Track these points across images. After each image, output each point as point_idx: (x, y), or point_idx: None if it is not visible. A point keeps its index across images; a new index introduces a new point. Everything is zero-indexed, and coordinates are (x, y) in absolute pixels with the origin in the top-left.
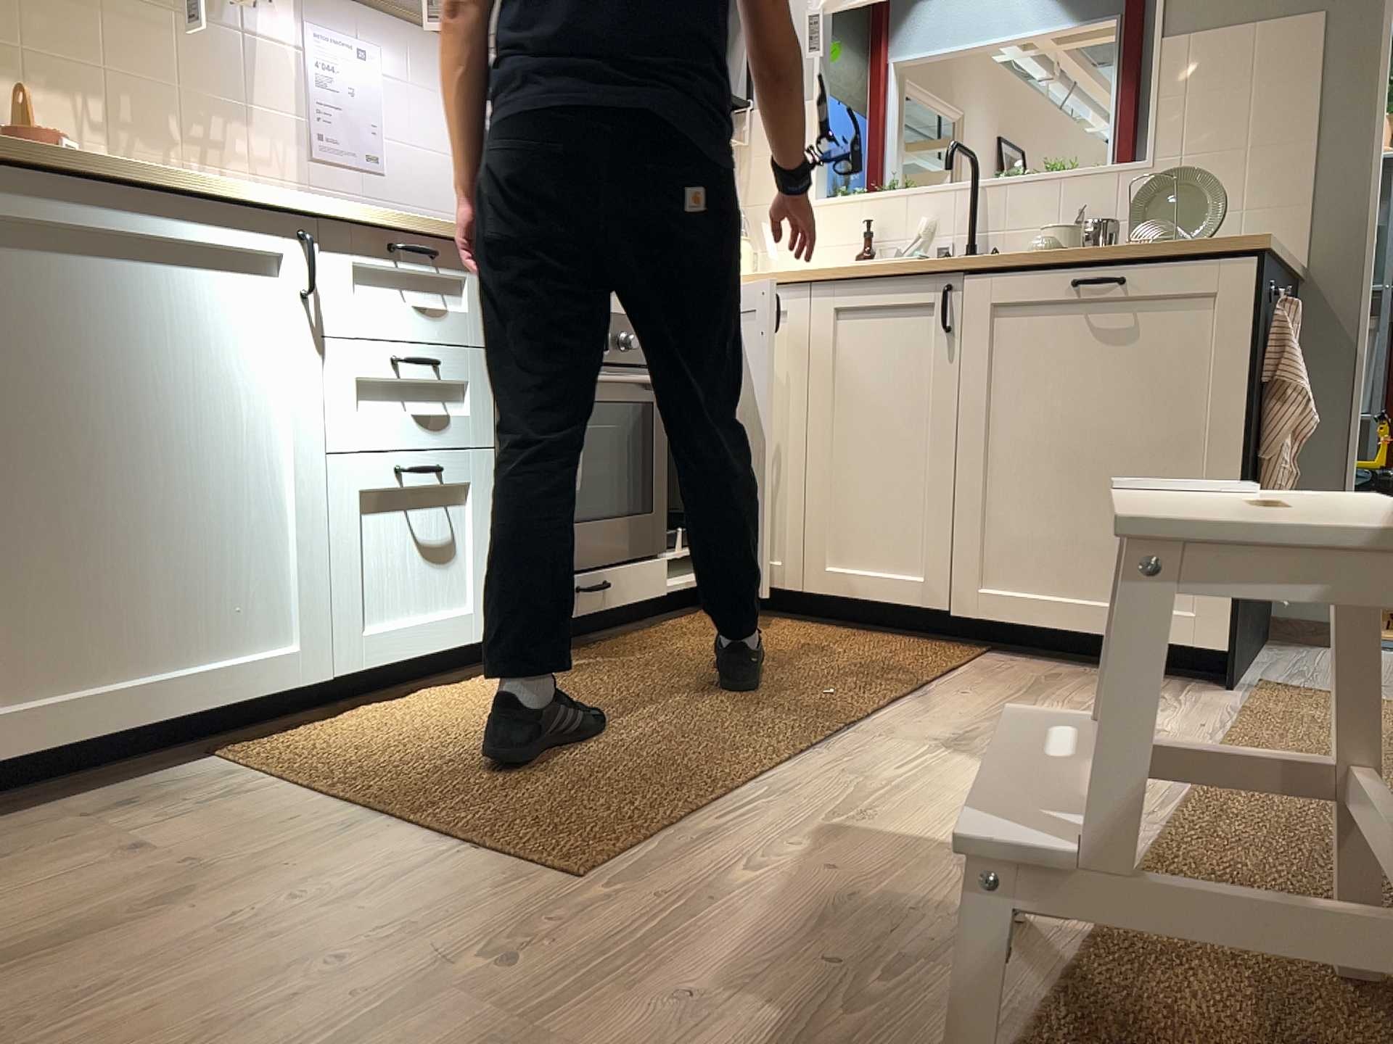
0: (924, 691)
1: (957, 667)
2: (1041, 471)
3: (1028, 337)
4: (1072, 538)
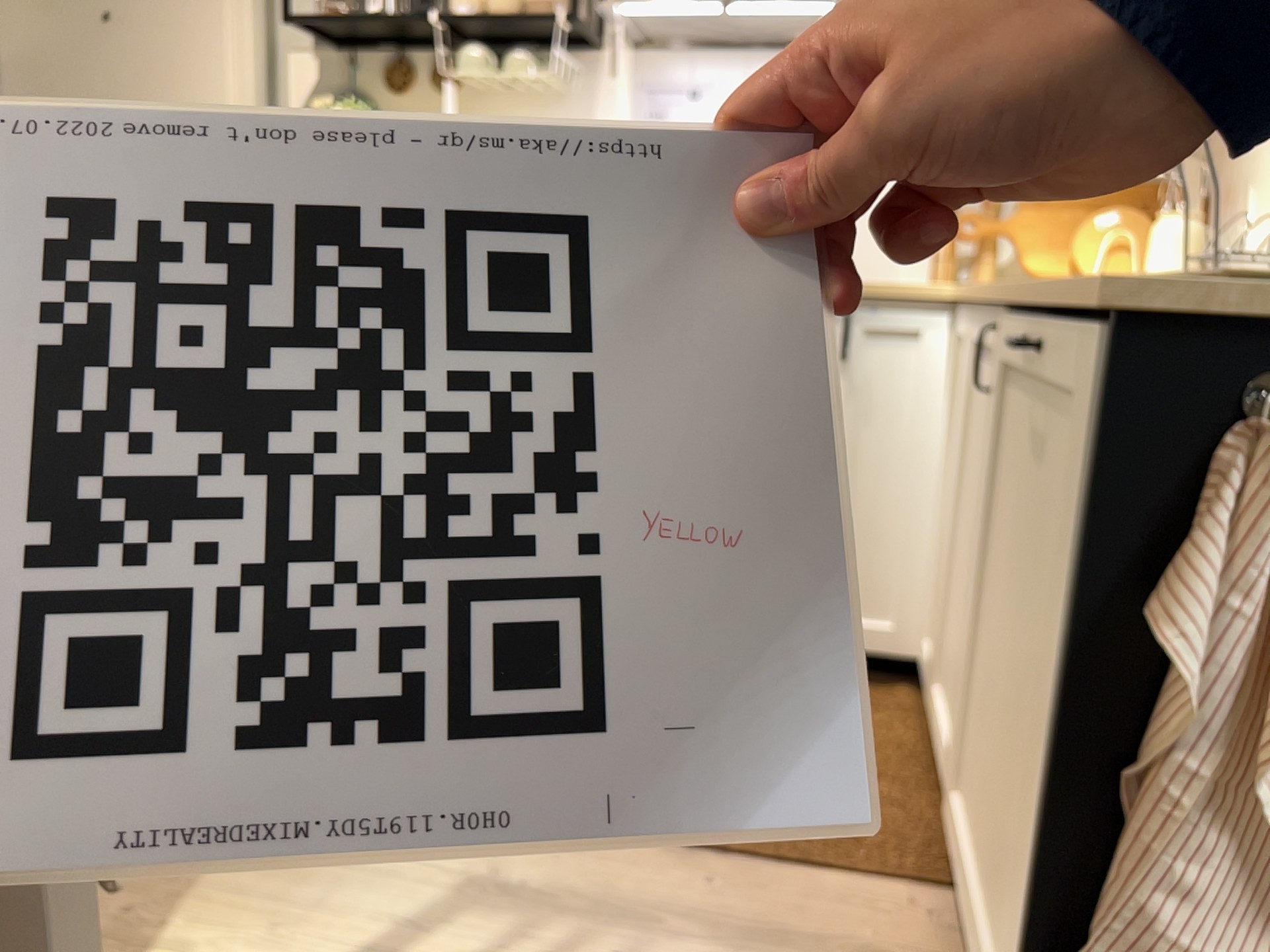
0: (663, 856)
1: (808, 873)
2: (1003, 659)
3: (1023, 434)
4: (999, 790)
